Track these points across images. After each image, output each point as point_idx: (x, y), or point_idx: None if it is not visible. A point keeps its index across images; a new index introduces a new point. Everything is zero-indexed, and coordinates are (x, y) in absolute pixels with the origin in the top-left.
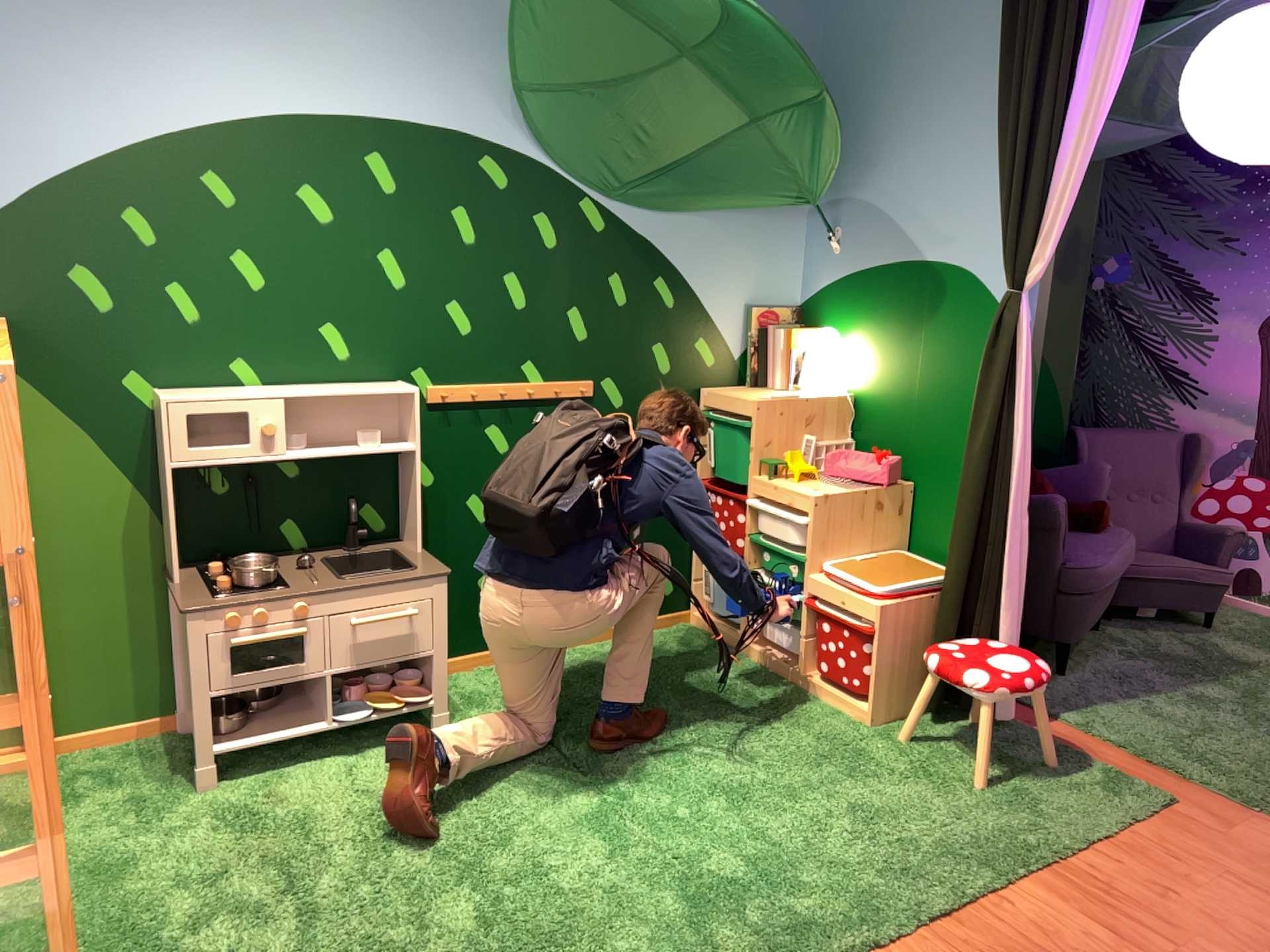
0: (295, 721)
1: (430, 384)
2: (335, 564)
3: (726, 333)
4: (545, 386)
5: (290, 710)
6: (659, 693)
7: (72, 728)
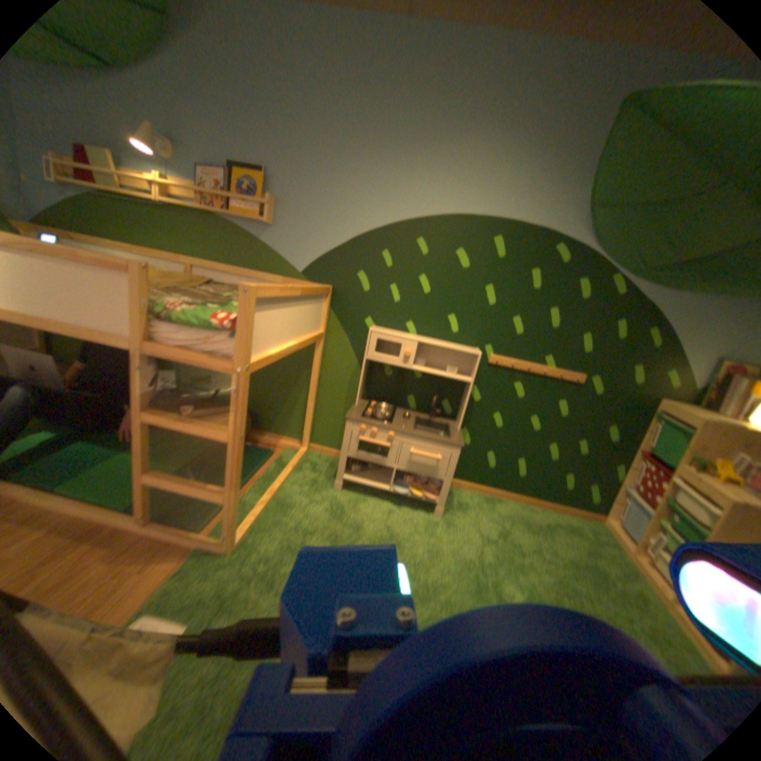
0: (374, 478)
1: (489, 350)
2: (416, 418)
3: (694, 368)
4: (553, 368)
5: (376, 472)
6: (561, 558)
7: (311, 441)
